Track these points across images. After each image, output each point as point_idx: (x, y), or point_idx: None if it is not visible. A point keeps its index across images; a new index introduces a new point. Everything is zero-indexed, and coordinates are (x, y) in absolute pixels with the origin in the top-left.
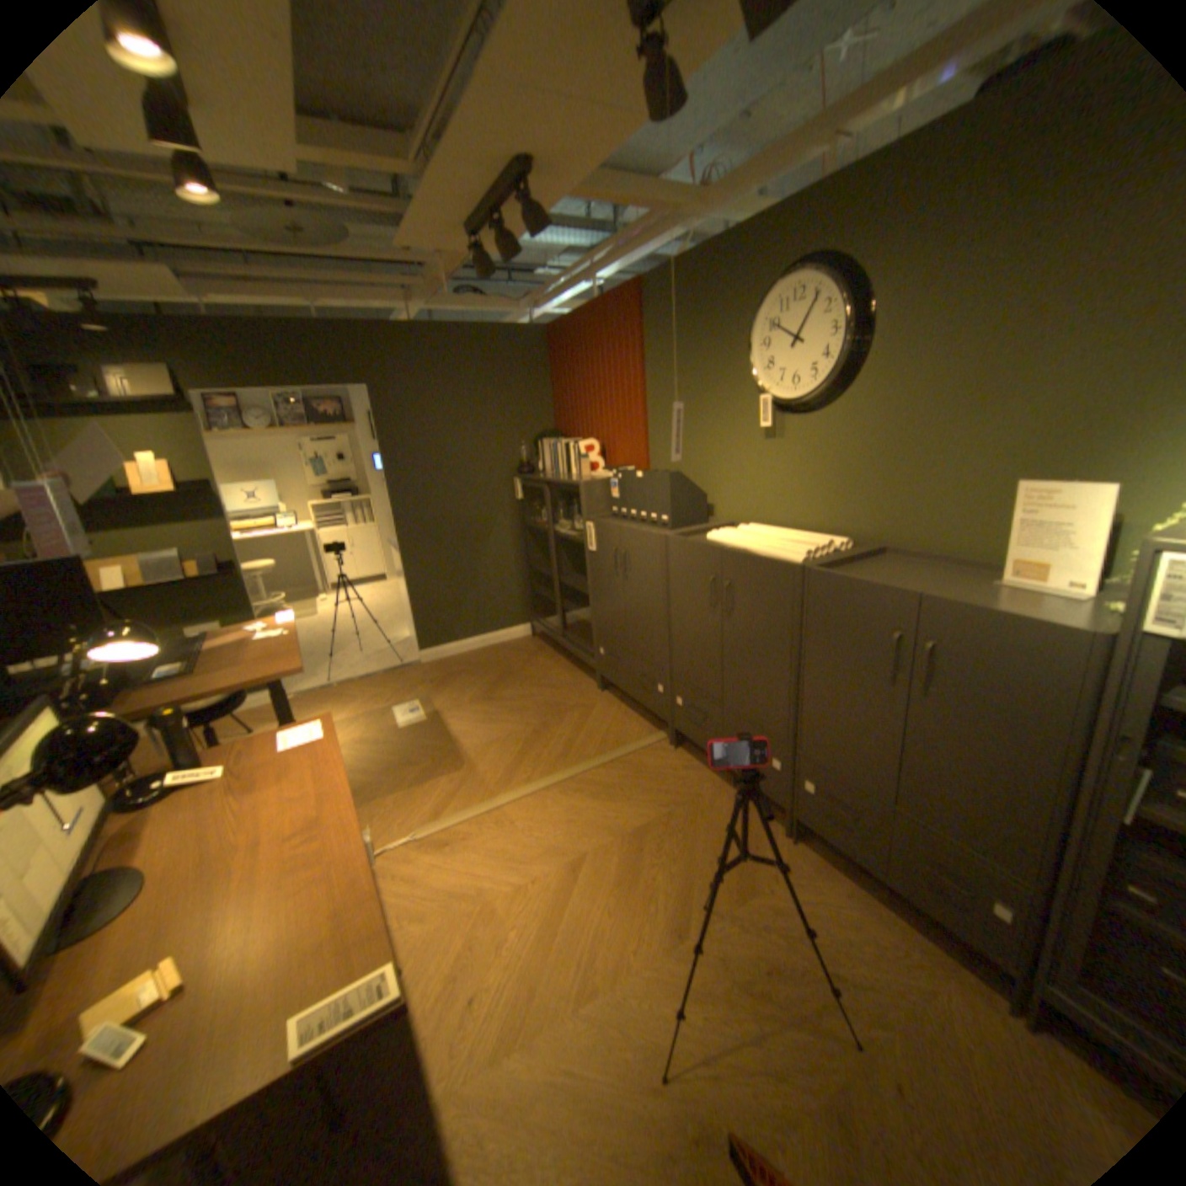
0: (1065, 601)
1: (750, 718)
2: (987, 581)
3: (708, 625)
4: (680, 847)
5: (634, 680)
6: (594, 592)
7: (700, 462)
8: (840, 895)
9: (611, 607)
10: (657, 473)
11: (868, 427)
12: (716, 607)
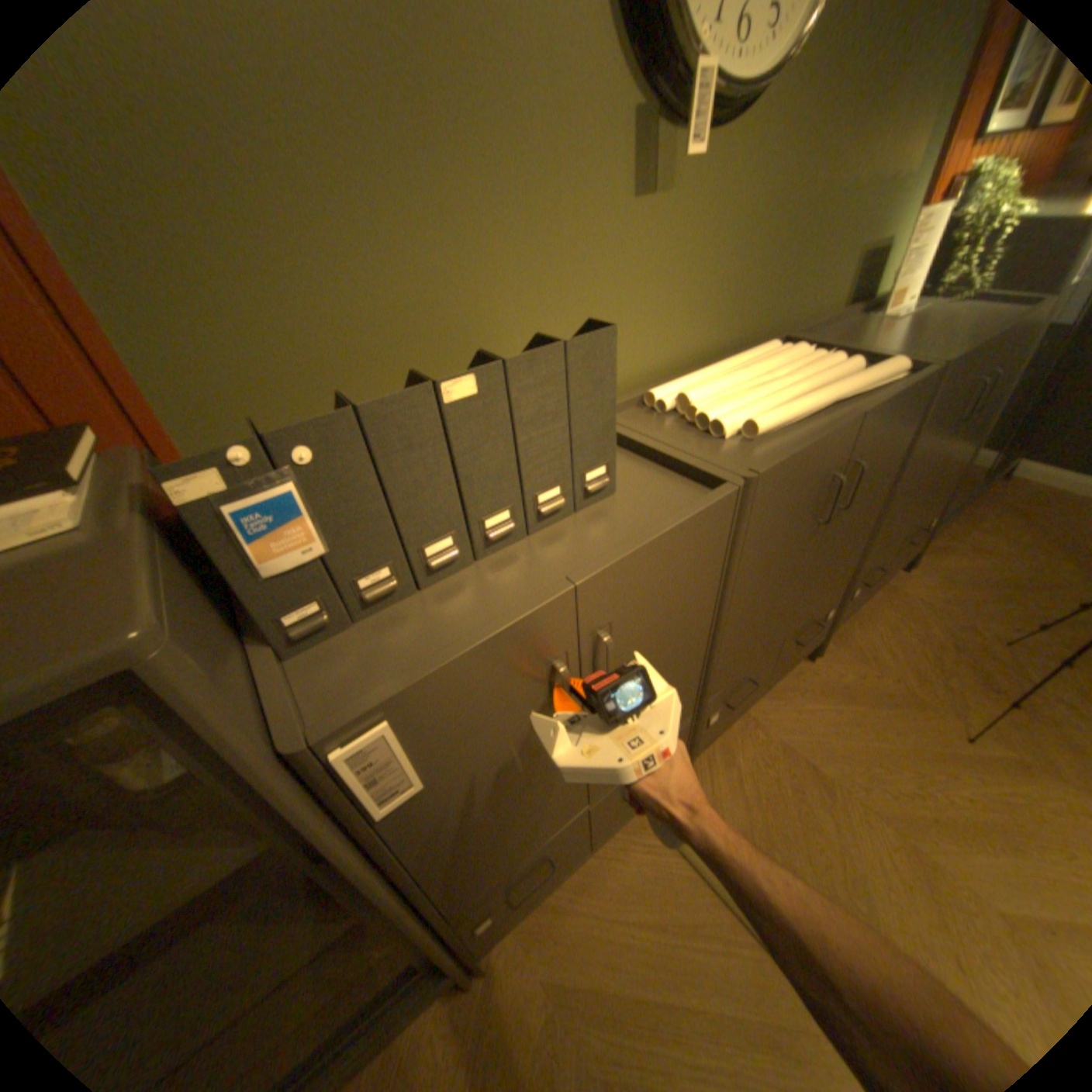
0: (916, 313)
1: (817, 609)
2: (883, 322)
3: (798, 562)
4: (896, 772)
5: (602, 828)
6: (419, 885)
7: (443, 303)
8: (864, 635)
9: (521, 817)
10: (563, 346)
11: (783, 158)
12: (820, 522)
